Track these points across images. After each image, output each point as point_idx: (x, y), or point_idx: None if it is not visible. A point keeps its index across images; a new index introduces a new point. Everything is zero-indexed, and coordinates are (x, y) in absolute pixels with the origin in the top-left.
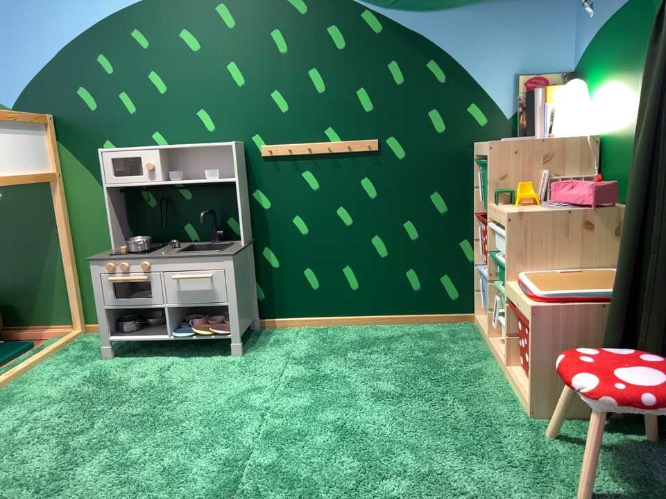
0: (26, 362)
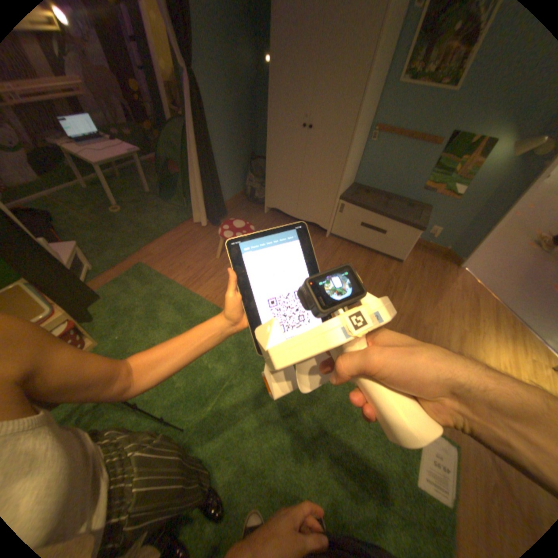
0: None
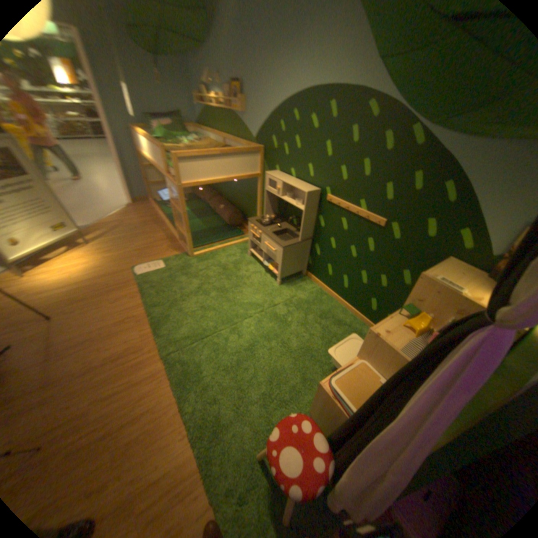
0: (231, 244)
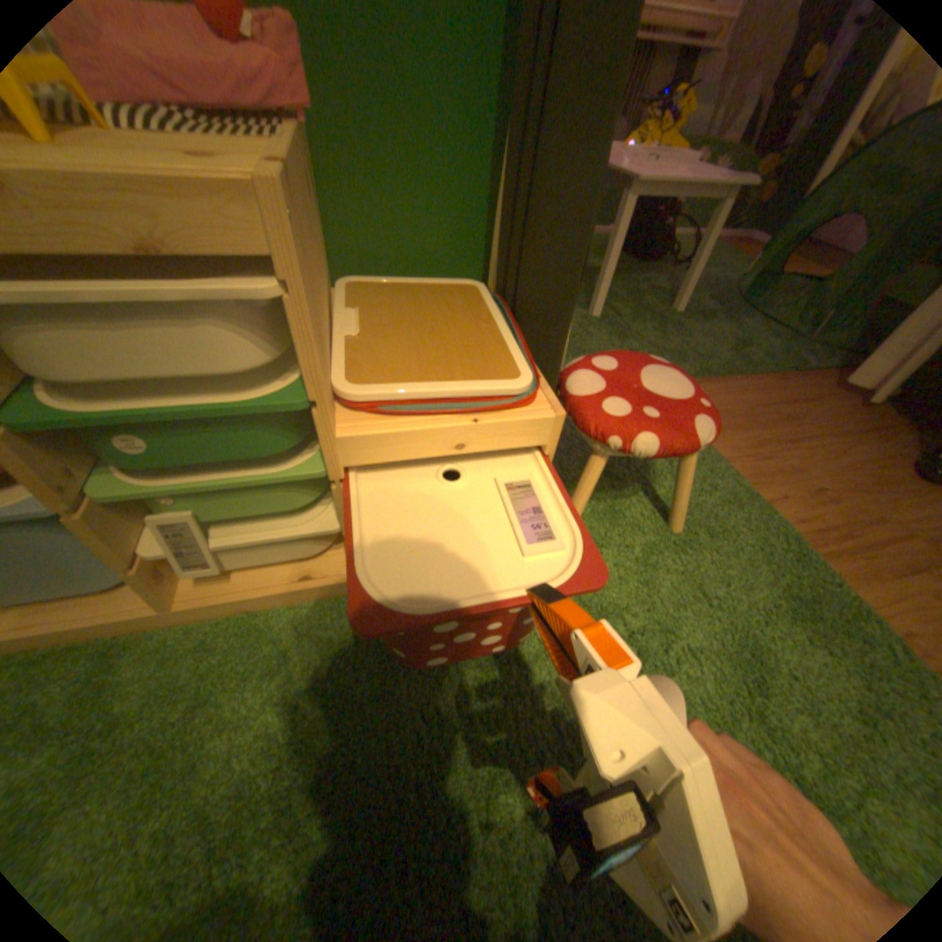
0: None
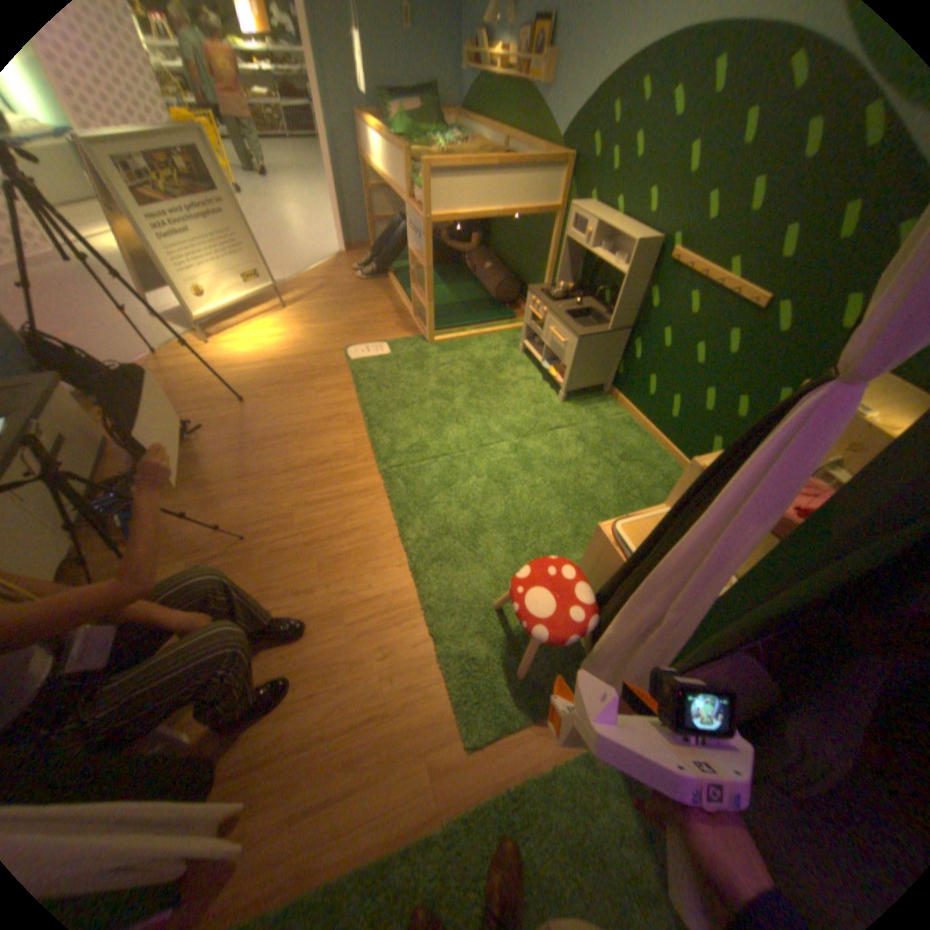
0: (492, 330)
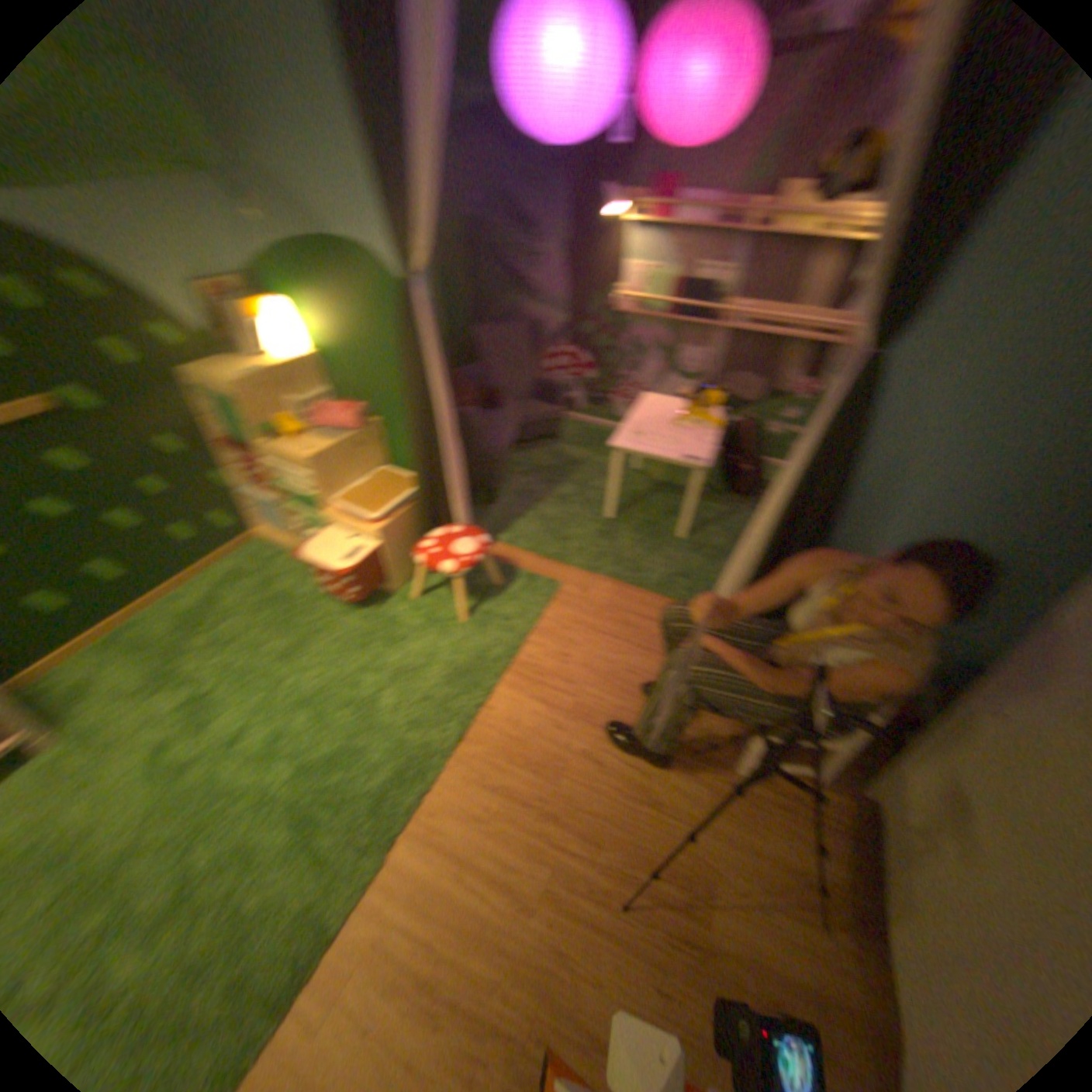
0: None
